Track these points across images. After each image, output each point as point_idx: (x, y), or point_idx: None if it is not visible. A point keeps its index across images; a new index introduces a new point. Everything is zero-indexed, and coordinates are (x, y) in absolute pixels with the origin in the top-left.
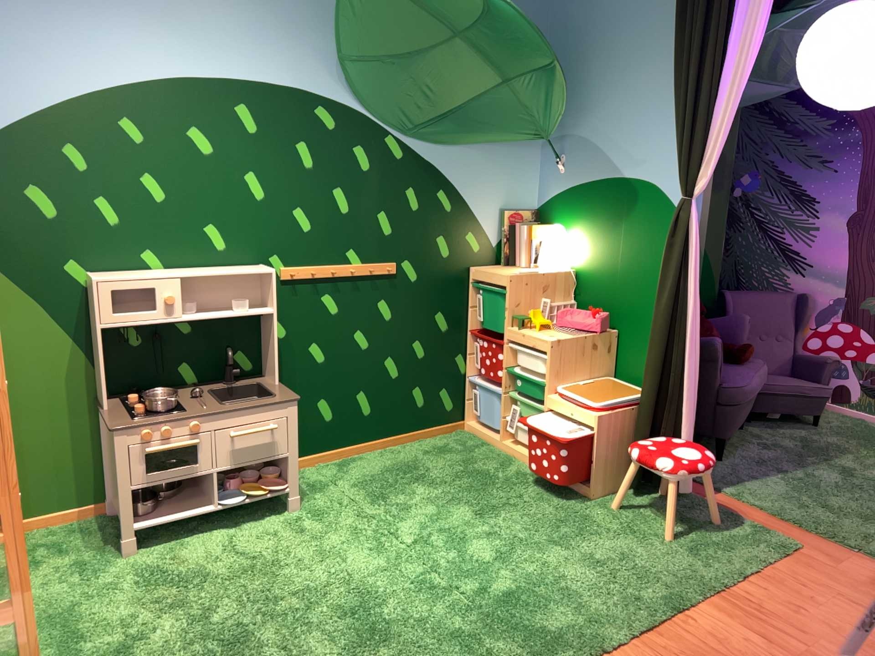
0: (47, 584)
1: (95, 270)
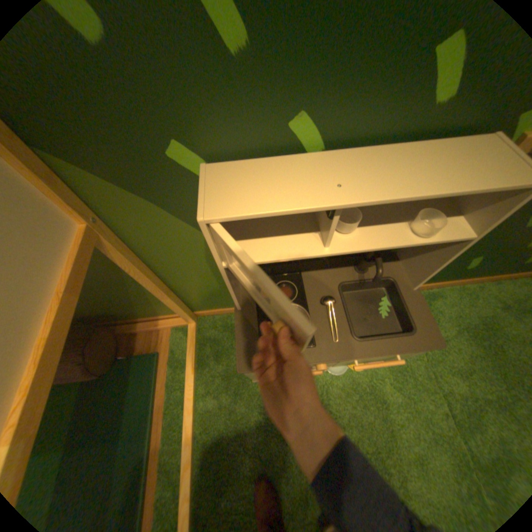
0: (206, 397)
1: (213, 155)
